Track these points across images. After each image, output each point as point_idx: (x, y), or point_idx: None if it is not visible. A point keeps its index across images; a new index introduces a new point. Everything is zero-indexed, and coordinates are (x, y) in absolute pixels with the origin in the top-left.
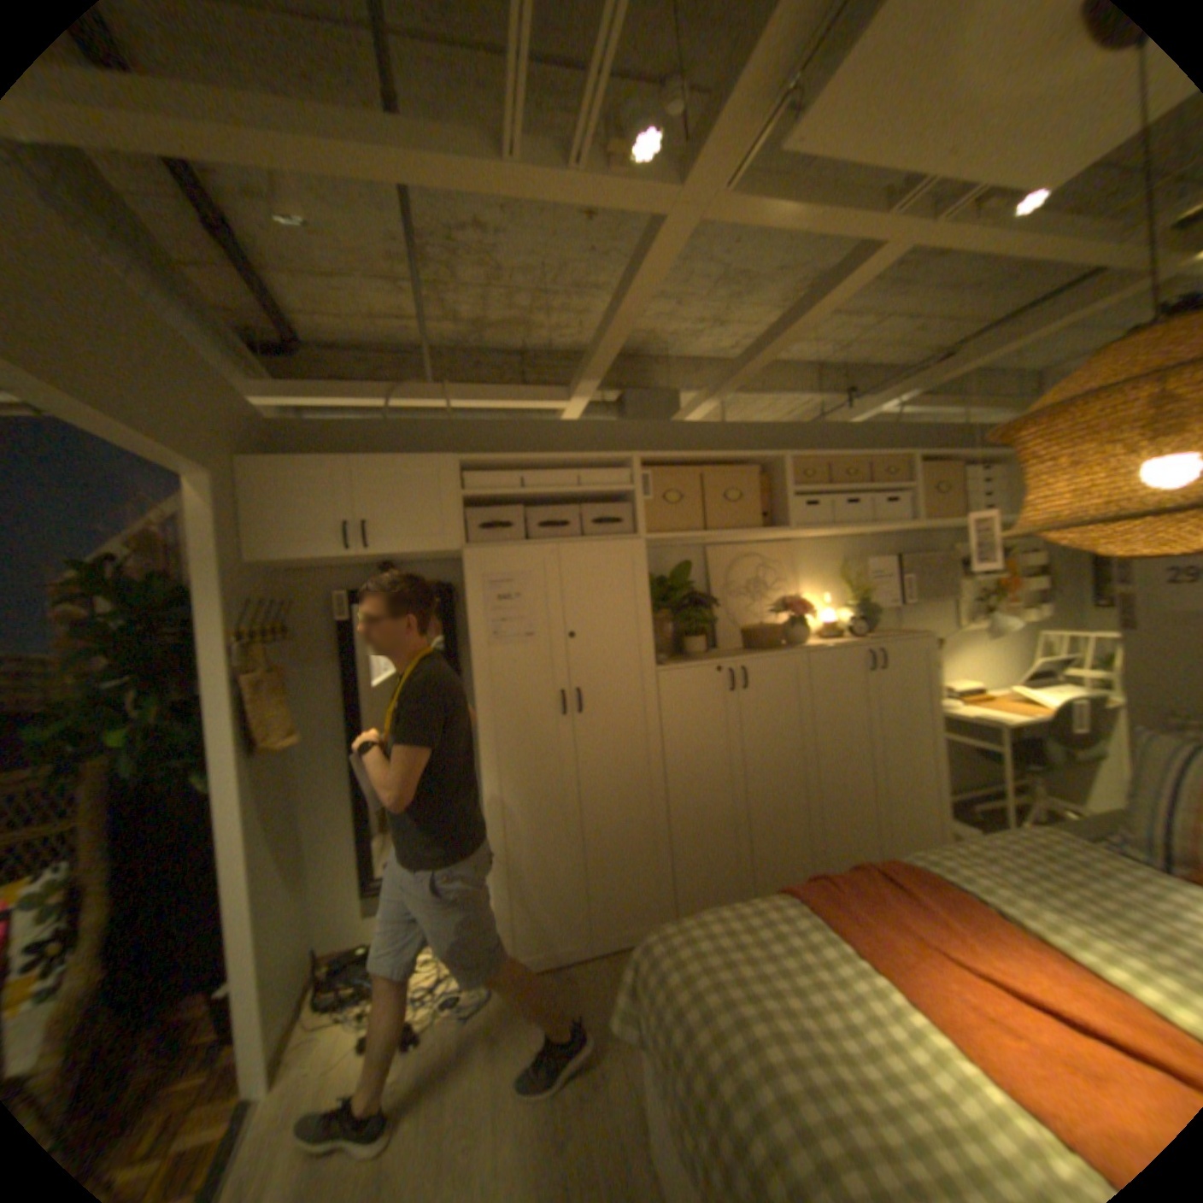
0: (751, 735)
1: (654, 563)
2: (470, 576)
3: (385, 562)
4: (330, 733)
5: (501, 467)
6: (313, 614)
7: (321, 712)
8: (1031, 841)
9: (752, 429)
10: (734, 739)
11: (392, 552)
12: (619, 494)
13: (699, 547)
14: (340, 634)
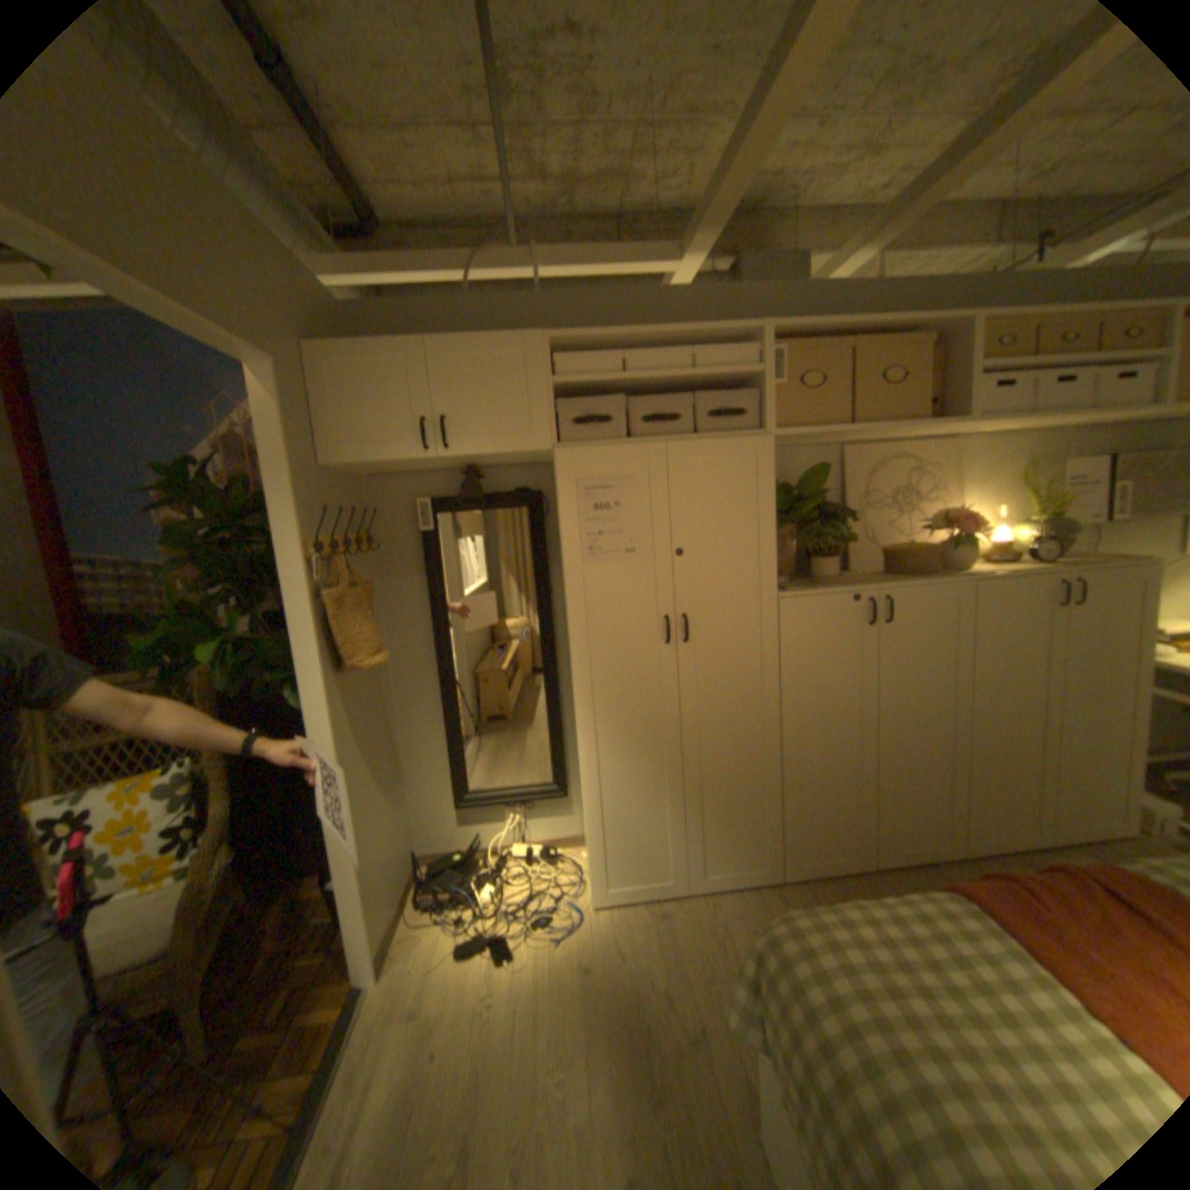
0: (892, 678)
1: (779, 467)
2: (564, 482)
3: (471, 467)
4: (422, 648)
5: (599, 347)
6: (400, 524)
7: (413, 627)
8: None
9: (922, 286)
10: (868, 680)
11: (476, 454)
12: (744, 377)
13: (837, 447)
14: (428, 546)
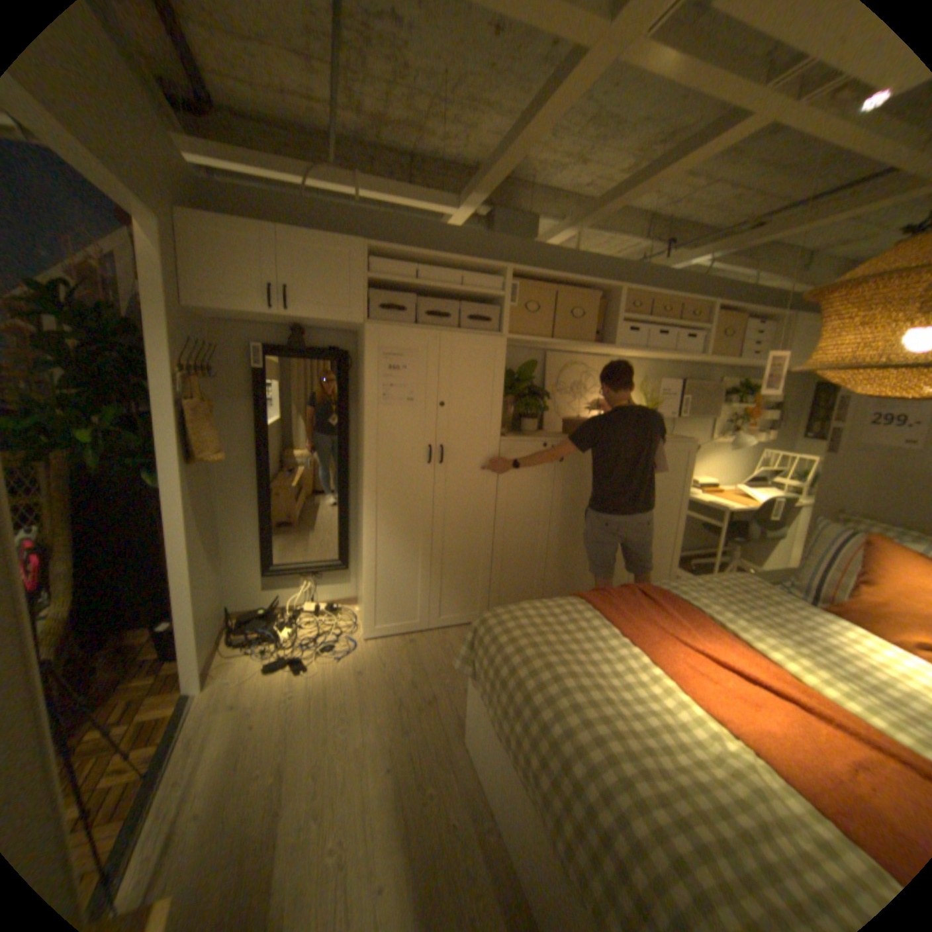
0: (559, 495)
1: (507, 359)
2: (370, 346)
3: (297, 325)
4: (245, 456)
5: (401, 258)
6: (234, 360)
7: (239, 439)
8: (736, 580)
9: (599, 261)
10: (546, 496)
11: (308, 317)
12: (492, 297)
13: (543, 351)
14: (257, 379)
